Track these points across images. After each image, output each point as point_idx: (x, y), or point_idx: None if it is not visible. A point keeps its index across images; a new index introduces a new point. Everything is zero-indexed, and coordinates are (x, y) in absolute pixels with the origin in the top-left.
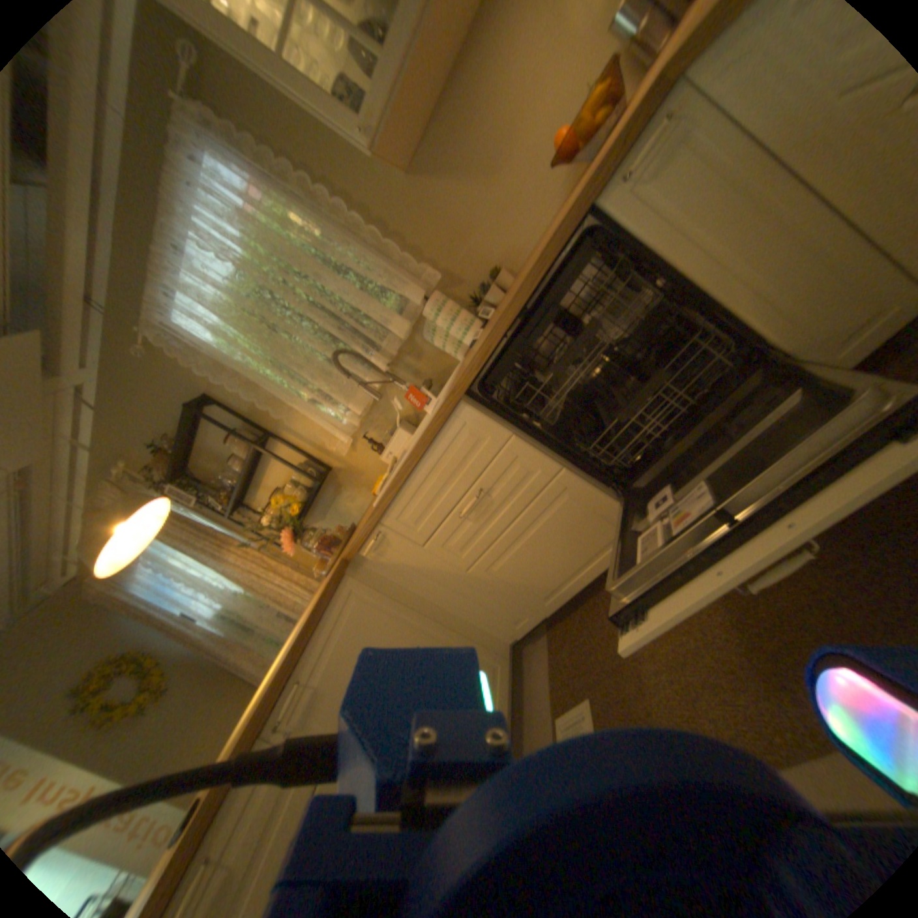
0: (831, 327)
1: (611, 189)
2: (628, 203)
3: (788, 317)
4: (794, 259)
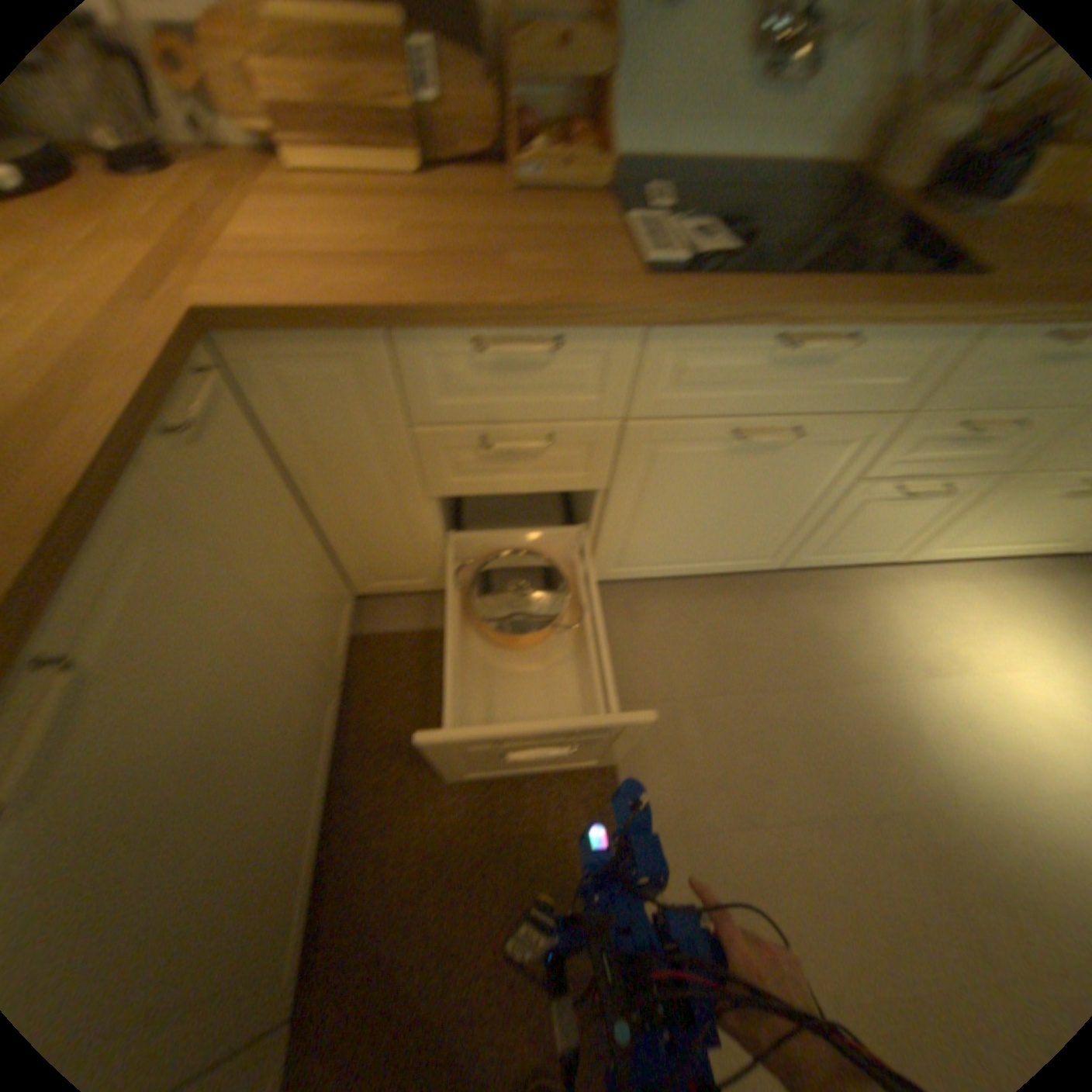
0: (332, 626)
1: (150, 439)
2: (175, 468)
3: (314, 622)
4: (306, 562)
